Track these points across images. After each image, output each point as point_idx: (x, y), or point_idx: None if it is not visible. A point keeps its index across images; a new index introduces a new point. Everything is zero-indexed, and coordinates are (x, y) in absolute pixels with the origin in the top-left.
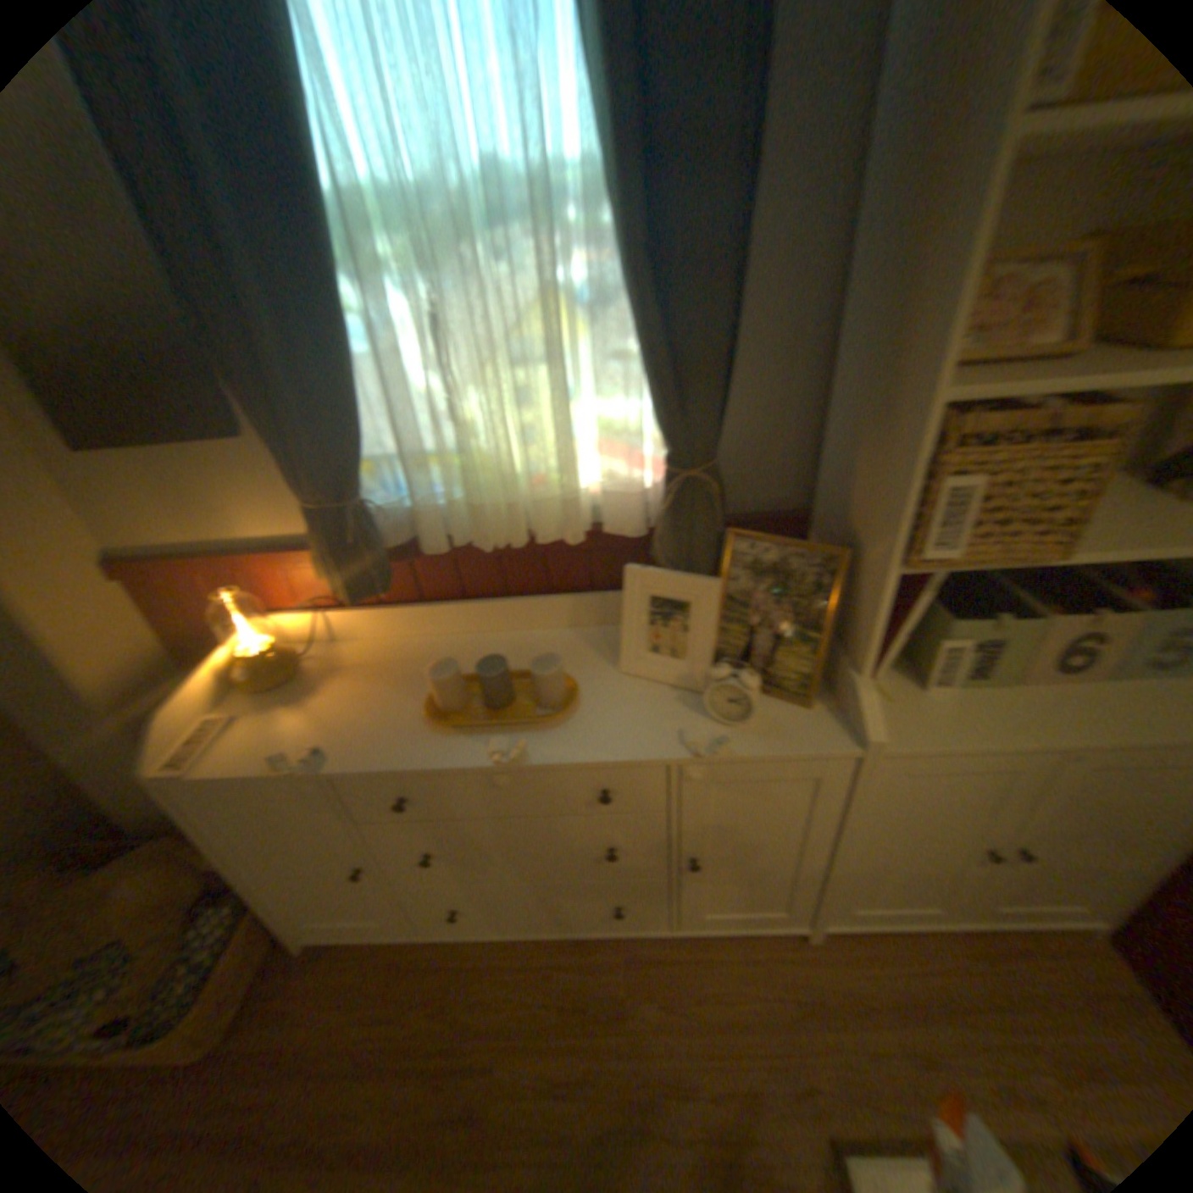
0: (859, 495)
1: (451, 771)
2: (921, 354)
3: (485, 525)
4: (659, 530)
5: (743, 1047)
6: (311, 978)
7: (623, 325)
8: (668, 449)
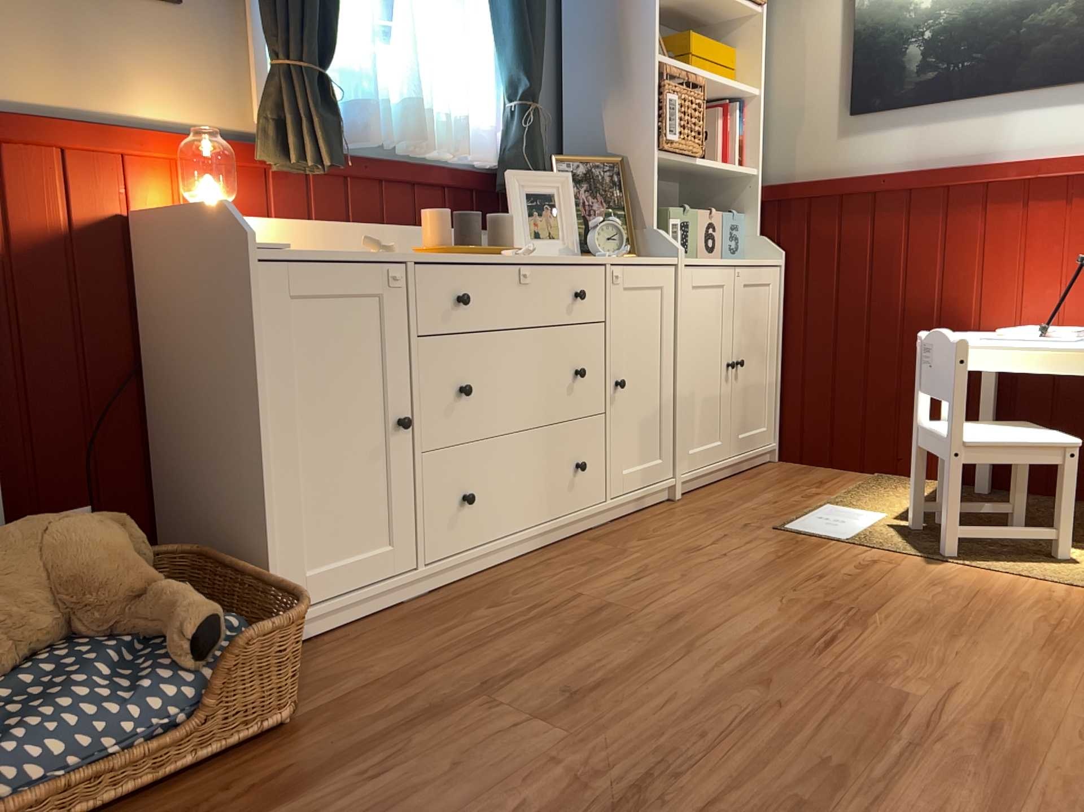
0: (609, 134)
1: (492, 263)
2: (636, 44)
3: (395, 135)
4: (503, 161)
5: (697, 530)
6: (320, 659)
7: (481, 13)
8: (509, 98)
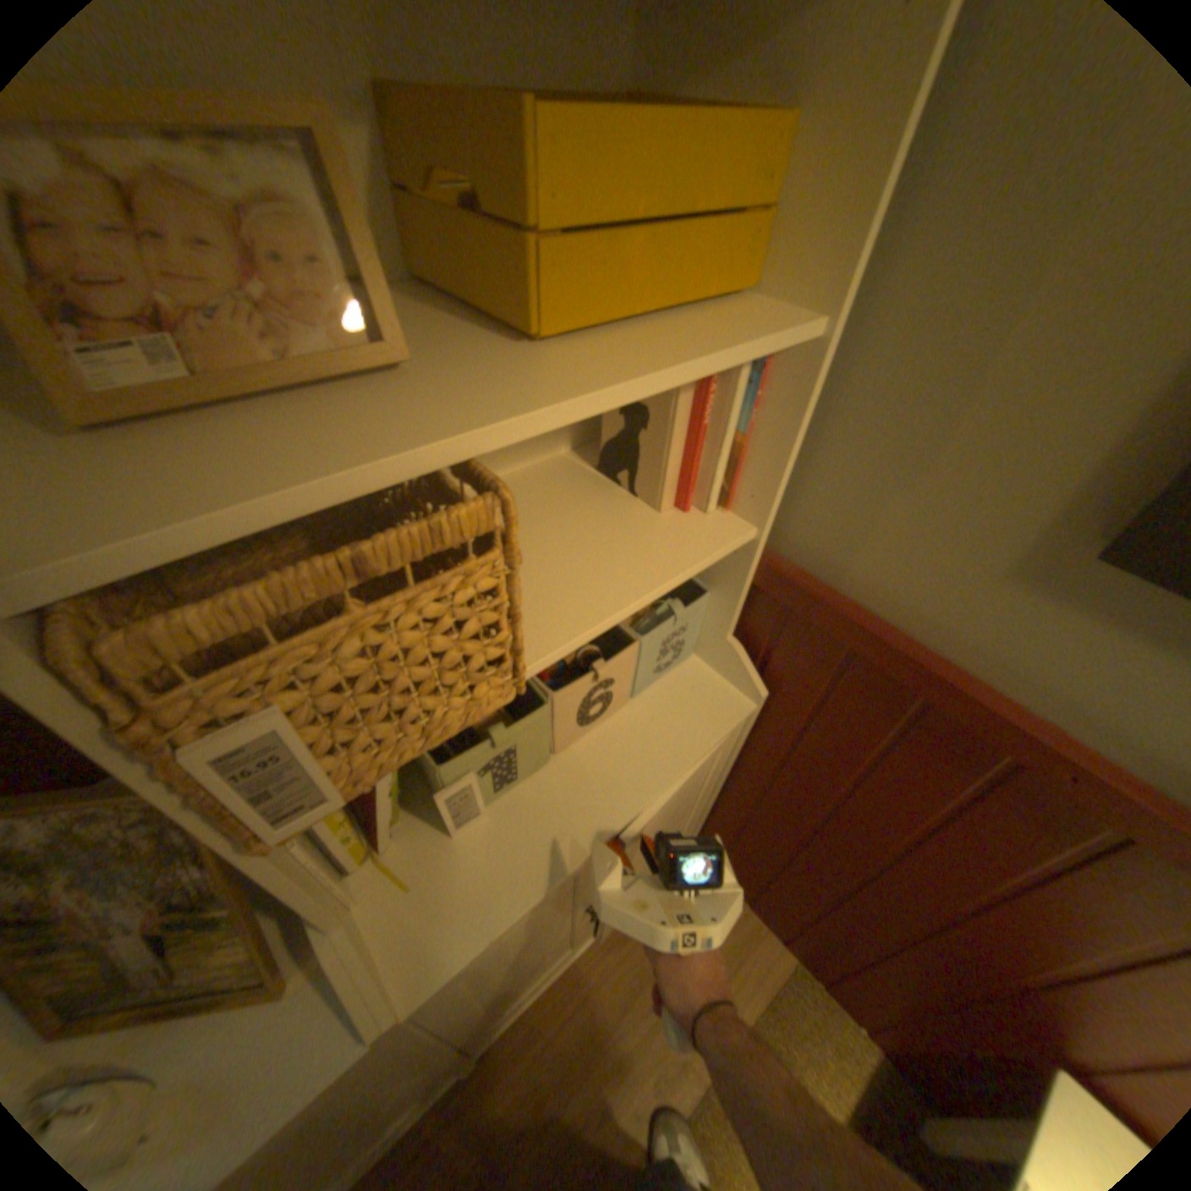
0: None
1: None
2: None
3: None
4: None
5: None
6: None
7: None
8: None
